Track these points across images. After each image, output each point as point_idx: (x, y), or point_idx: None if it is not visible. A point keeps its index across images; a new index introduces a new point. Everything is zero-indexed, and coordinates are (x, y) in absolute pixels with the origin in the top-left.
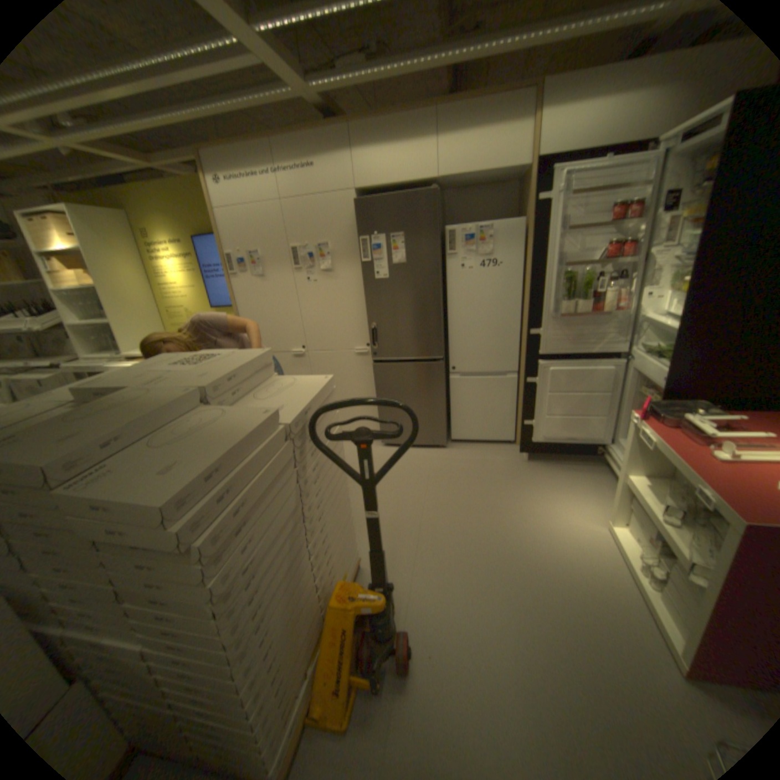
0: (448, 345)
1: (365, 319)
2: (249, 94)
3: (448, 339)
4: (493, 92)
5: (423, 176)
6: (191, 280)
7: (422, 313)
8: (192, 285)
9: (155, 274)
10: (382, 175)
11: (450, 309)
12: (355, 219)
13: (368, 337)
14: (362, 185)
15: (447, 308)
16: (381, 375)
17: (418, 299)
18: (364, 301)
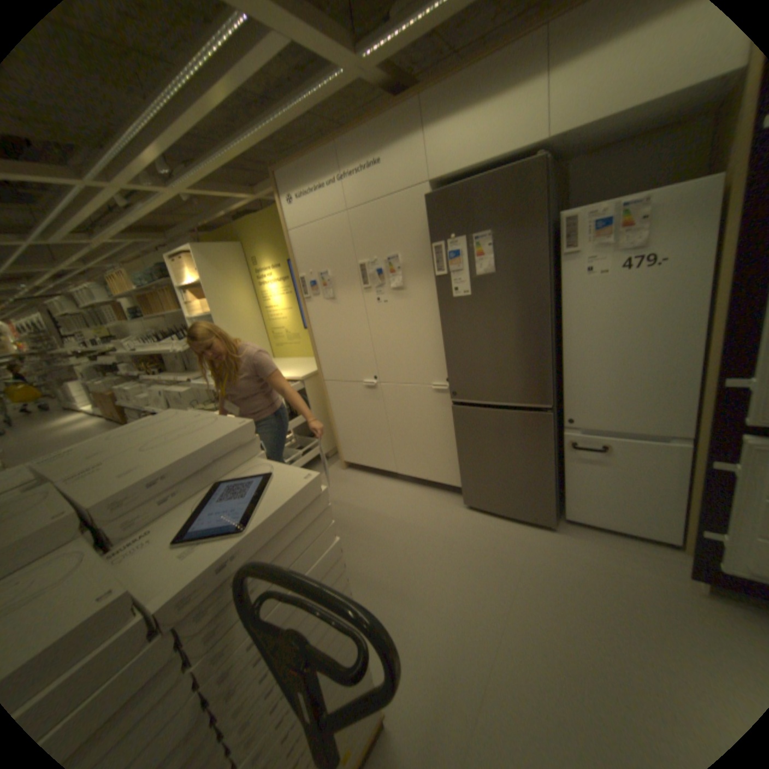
0: (564, 386)
1: (444, 348)
2: (302, 93)
3: (564, 377)
4: None
5: (524, 142)
6: (289, 303)
7: (519, 342)
8: (290, 307)
9: (263, 298)
10: (463, 154)
11: (566, 335)
12: (430, 220)
13: (448, 370)
14: (437, 174)
15: (563, 332)
16: (462, 420)
17: (514, 322)
18: (441, 324)
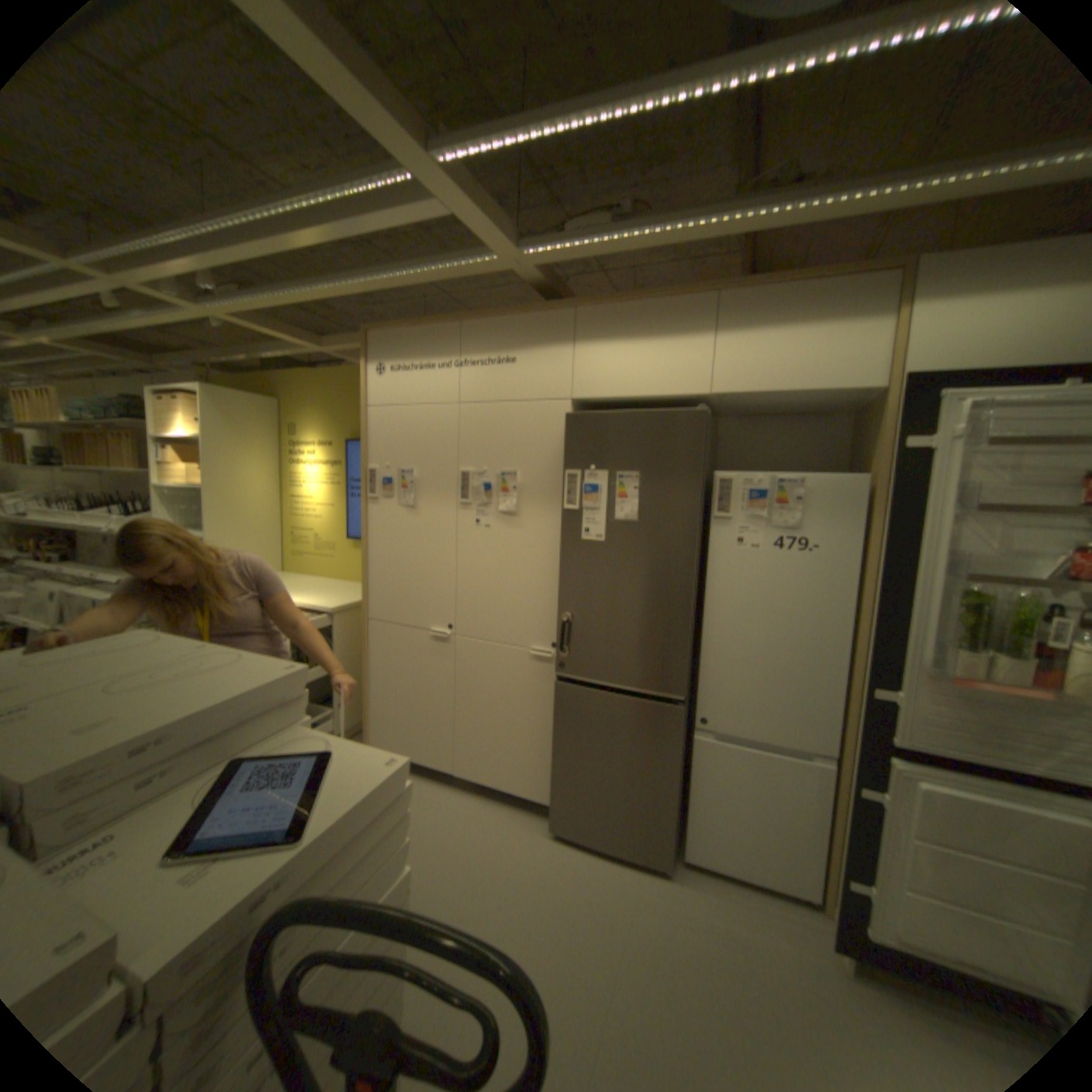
0: (699, 674)
1: (556, 601)
2: (439, 262)
3: (700, 663)
4: (820, 273)
5: (684, 390)
6: (331, 497)
7: (655, 610)
8: (331, 503)
9: (291, 482)
10: (617, 383)
11: (708, 611)
12: (565, 442)
13: (557, 632)
14: (583, 395)
15: (705, 607)
16: (566, 704)
17: (651, 585)
18: (558, 570)
